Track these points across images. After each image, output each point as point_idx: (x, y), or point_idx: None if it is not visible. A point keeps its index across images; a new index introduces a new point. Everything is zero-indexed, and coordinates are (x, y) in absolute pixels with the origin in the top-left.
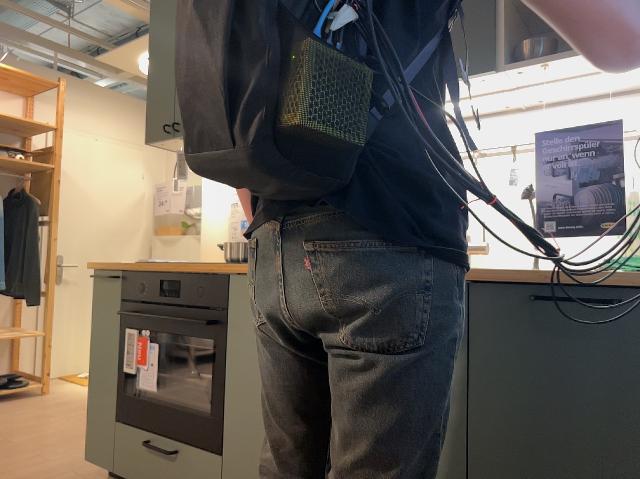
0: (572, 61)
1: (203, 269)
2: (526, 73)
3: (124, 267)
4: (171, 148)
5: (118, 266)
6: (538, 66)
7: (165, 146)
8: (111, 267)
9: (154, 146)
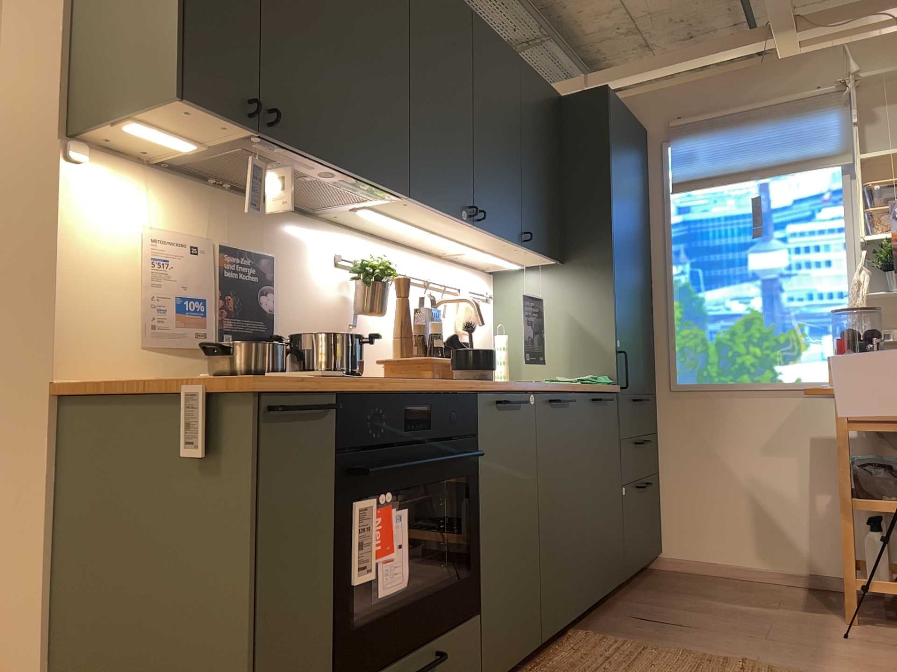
0: (532, 253)
1: (449, 387)
2: (516, 249)
3: (331, 387)
4: (168, 117)
5: (338, 384)
6: (528, 250)
7: (180, 114)
8: (318, 386)
9: (175, 105)
